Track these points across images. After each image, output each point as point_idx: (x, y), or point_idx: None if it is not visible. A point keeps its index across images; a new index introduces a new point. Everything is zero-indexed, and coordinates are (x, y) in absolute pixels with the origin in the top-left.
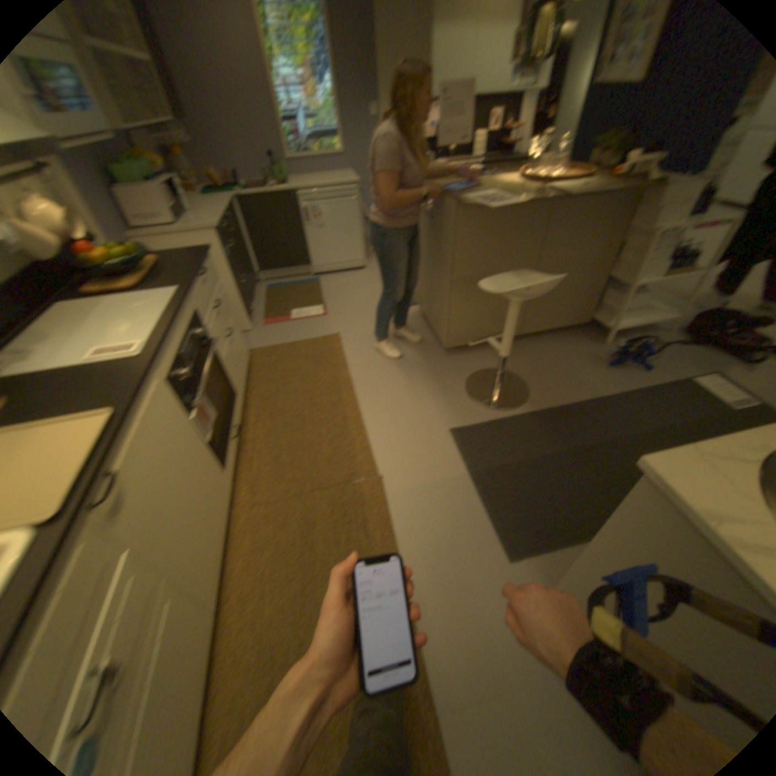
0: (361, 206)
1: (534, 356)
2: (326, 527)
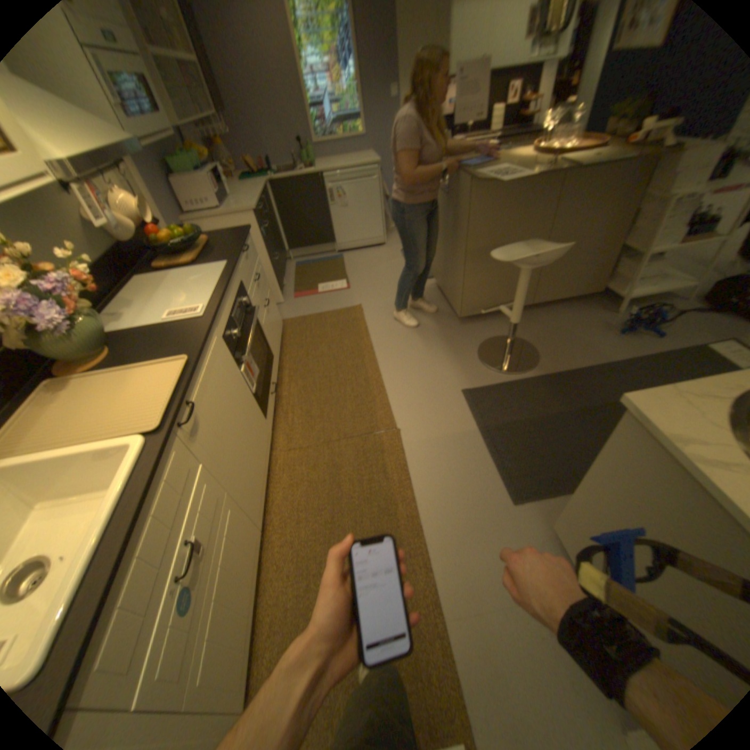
0: (380, 187)
1: (544, 325)
2: (349, 471)
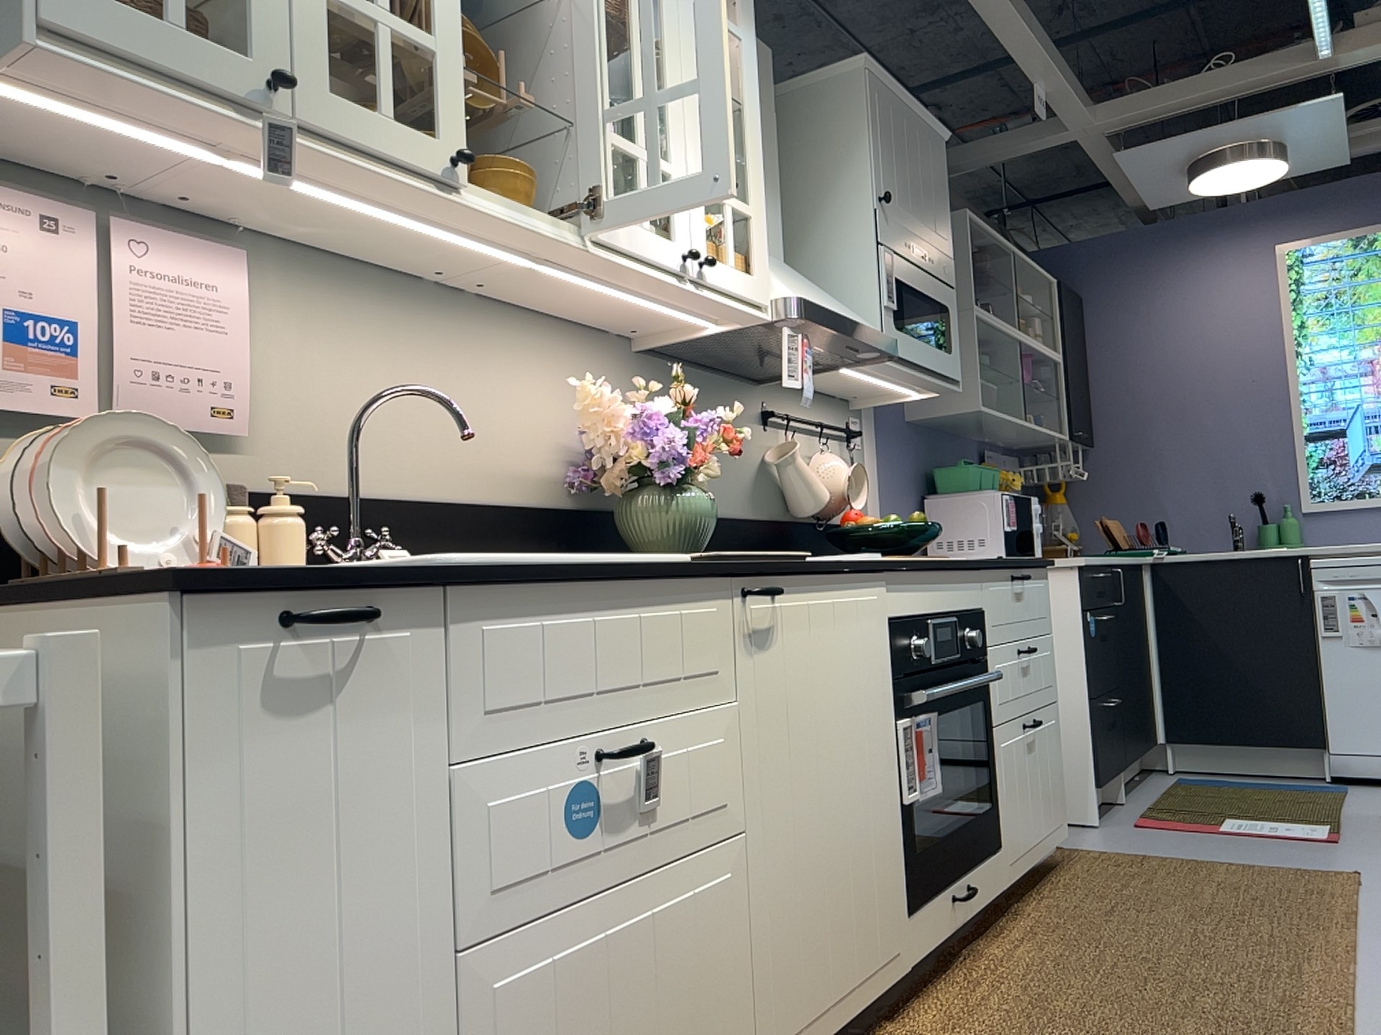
0: None
1: None
2: None
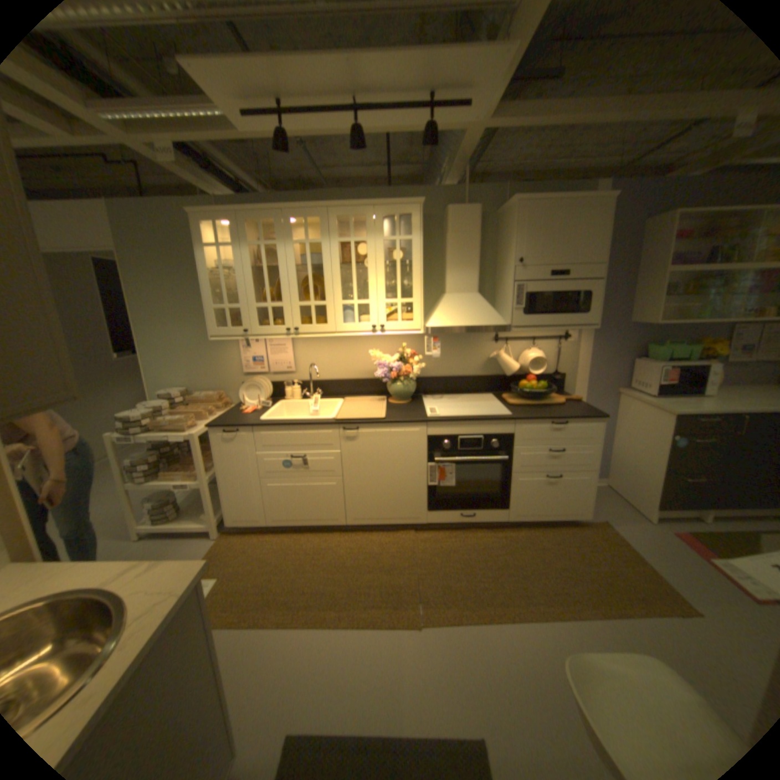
0: None
1: None
2: (382, 581)
